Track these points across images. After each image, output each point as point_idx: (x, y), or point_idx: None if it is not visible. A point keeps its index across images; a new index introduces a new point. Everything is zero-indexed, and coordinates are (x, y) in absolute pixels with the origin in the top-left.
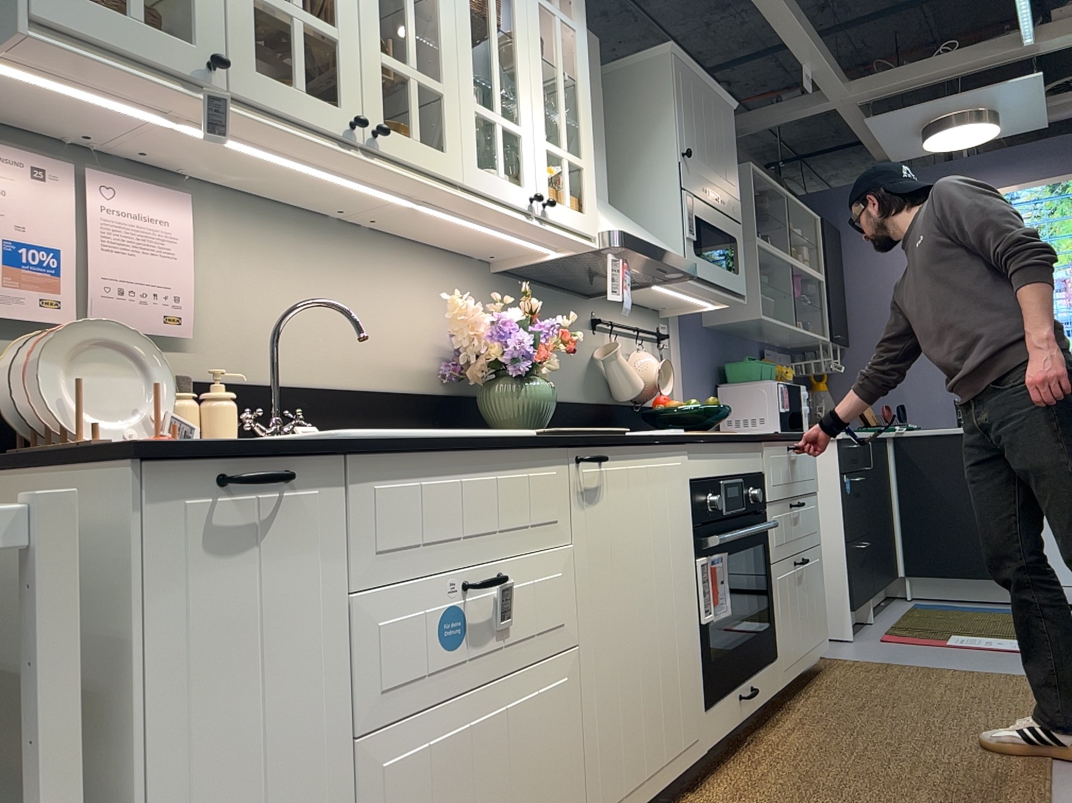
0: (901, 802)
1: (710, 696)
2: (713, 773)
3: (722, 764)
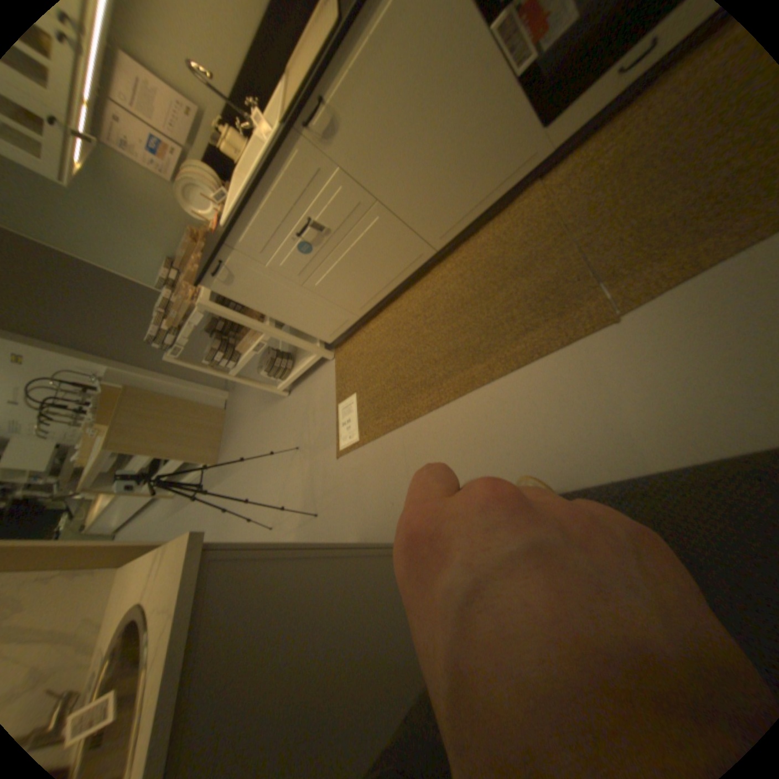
0: (646, 207)
1: (552, 113)
2: (581, 145)
3: (600, 130)
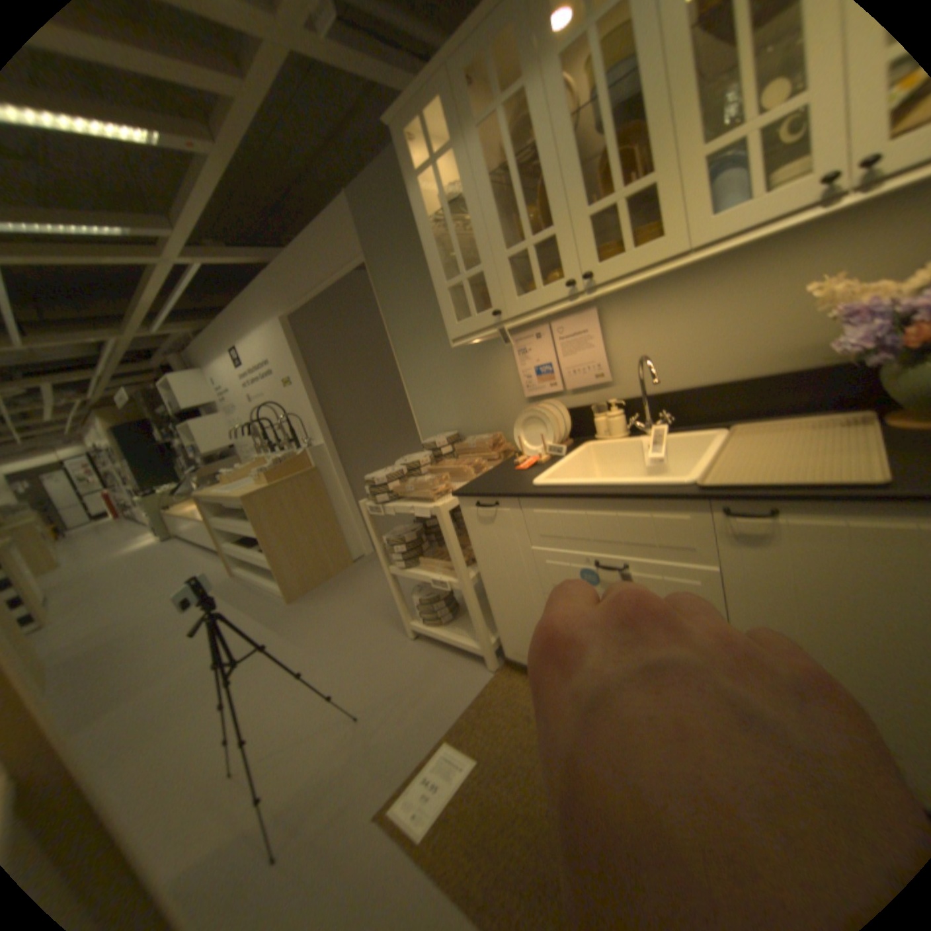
0: None
1: None
2: None
3: None
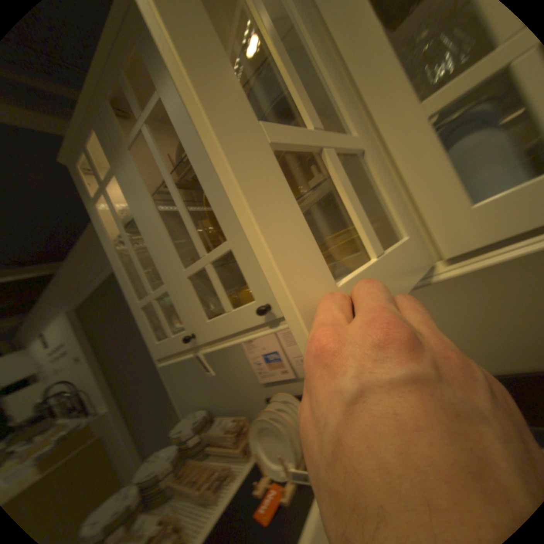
0: None
1: None
2: None
3: None
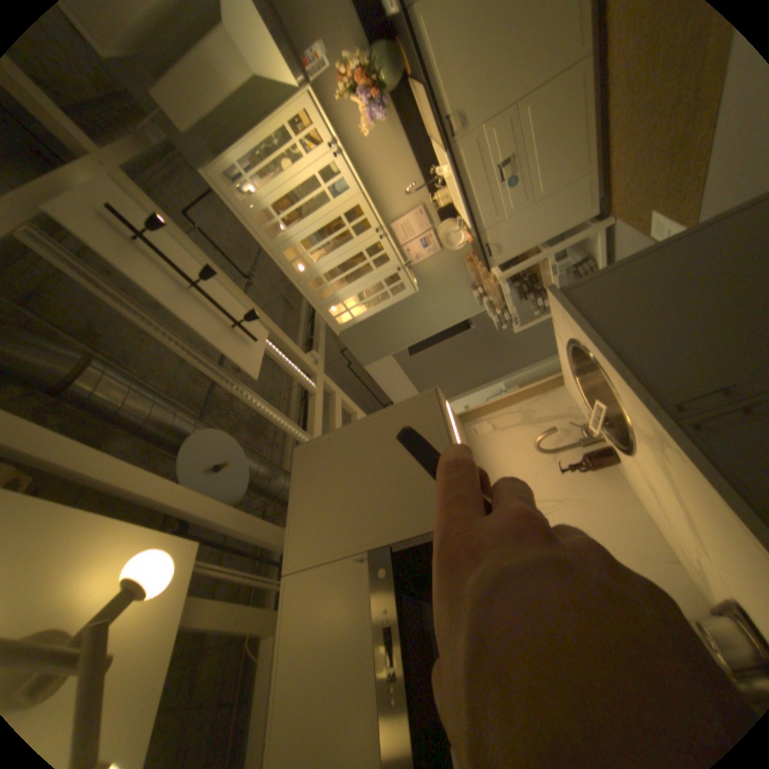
0: None
1: None
2: None
3: None
